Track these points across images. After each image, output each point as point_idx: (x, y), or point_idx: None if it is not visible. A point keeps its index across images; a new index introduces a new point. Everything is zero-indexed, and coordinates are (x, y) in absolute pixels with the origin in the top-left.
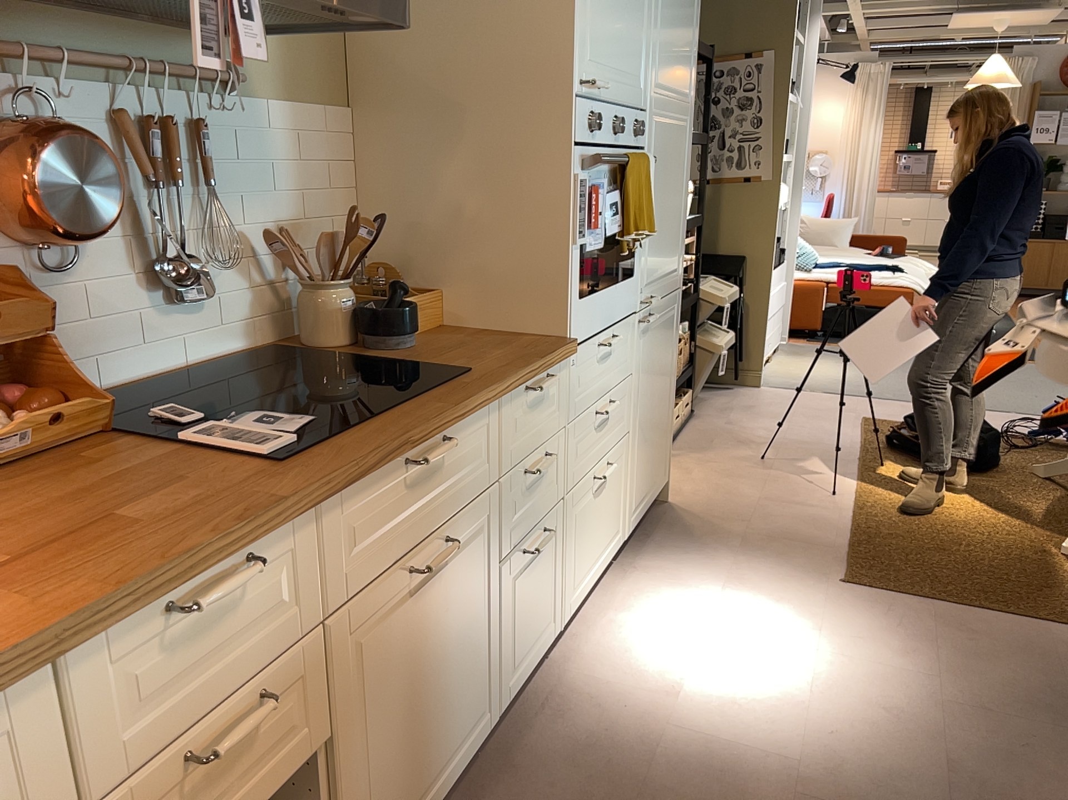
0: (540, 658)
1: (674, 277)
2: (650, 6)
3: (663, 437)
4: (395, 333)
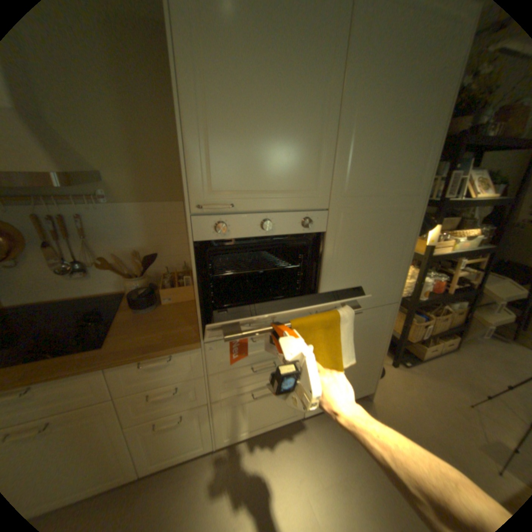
0: (188, 459)
1: (383, 298)
2: (330, 138)
3: (364, 375)
4: (133, 307)
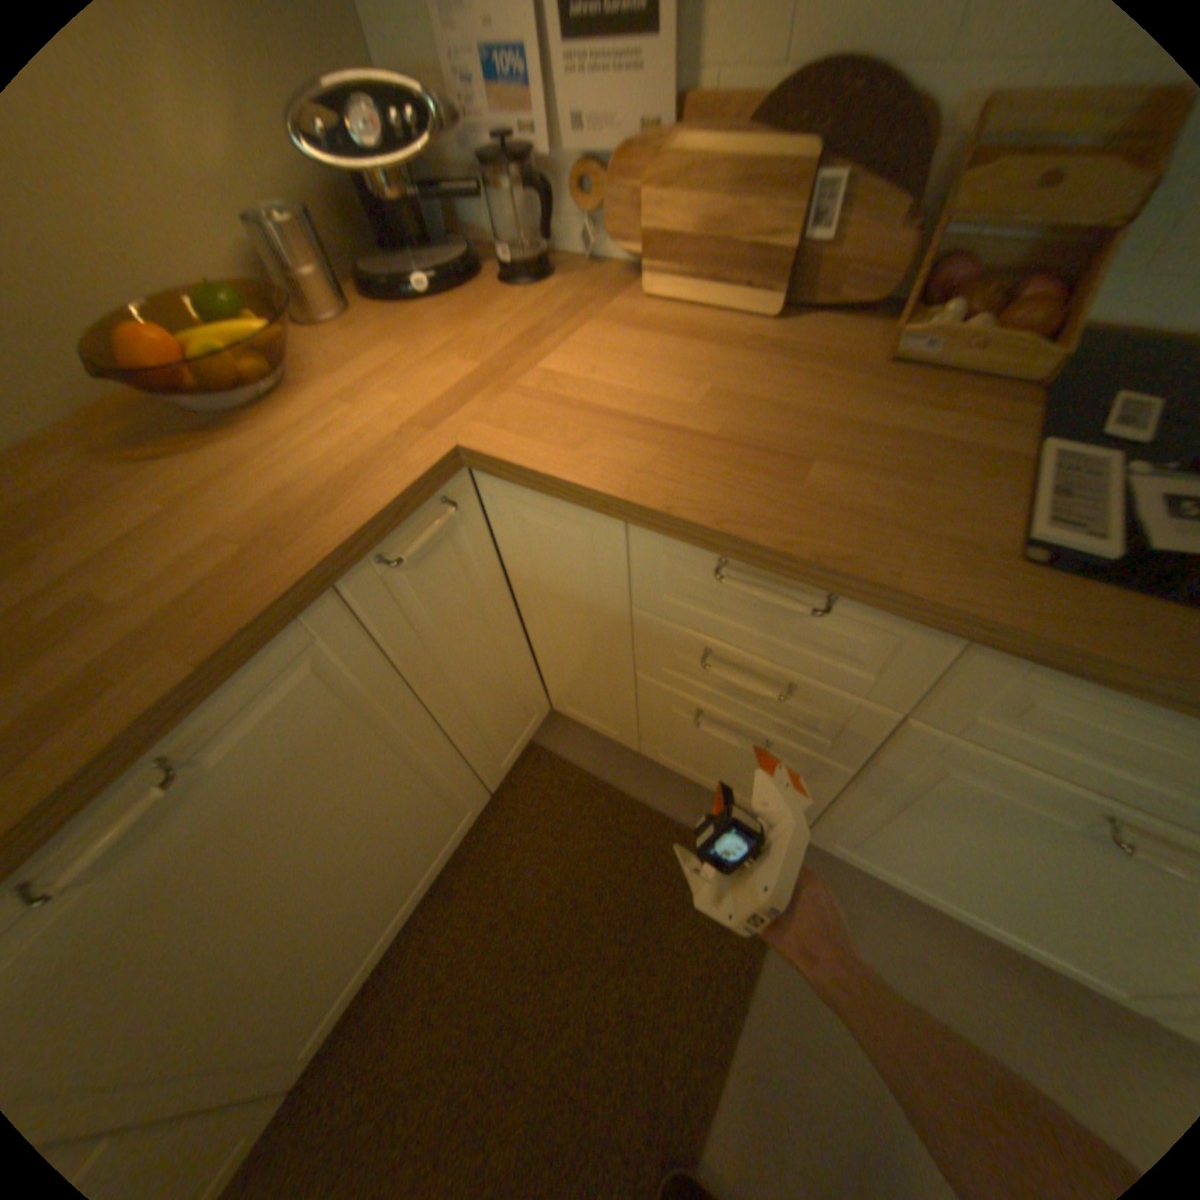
0: None
1: None
2: None
3: None
4: None
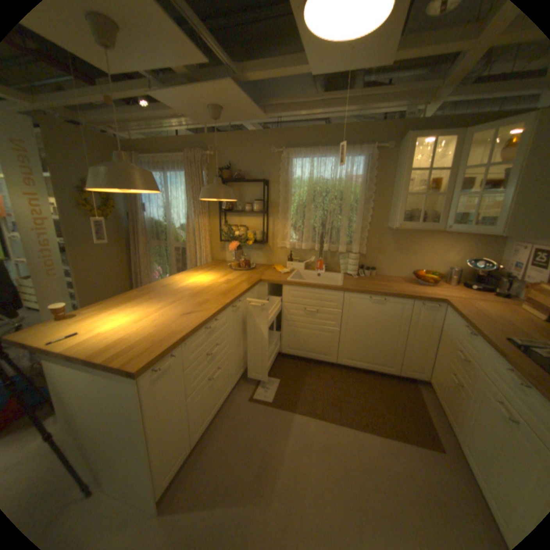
0: None
1: None
2: None
3: None
4: None
